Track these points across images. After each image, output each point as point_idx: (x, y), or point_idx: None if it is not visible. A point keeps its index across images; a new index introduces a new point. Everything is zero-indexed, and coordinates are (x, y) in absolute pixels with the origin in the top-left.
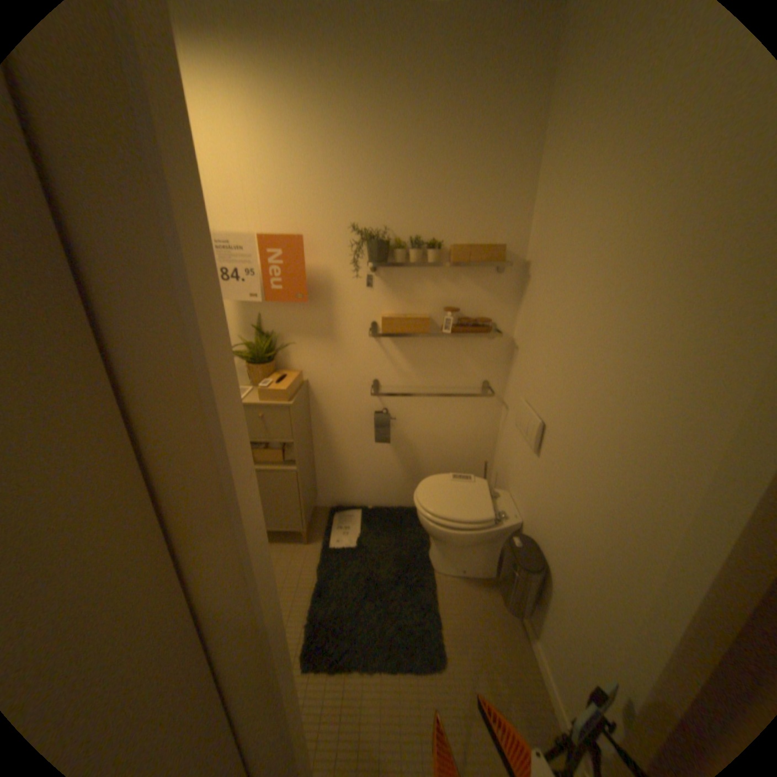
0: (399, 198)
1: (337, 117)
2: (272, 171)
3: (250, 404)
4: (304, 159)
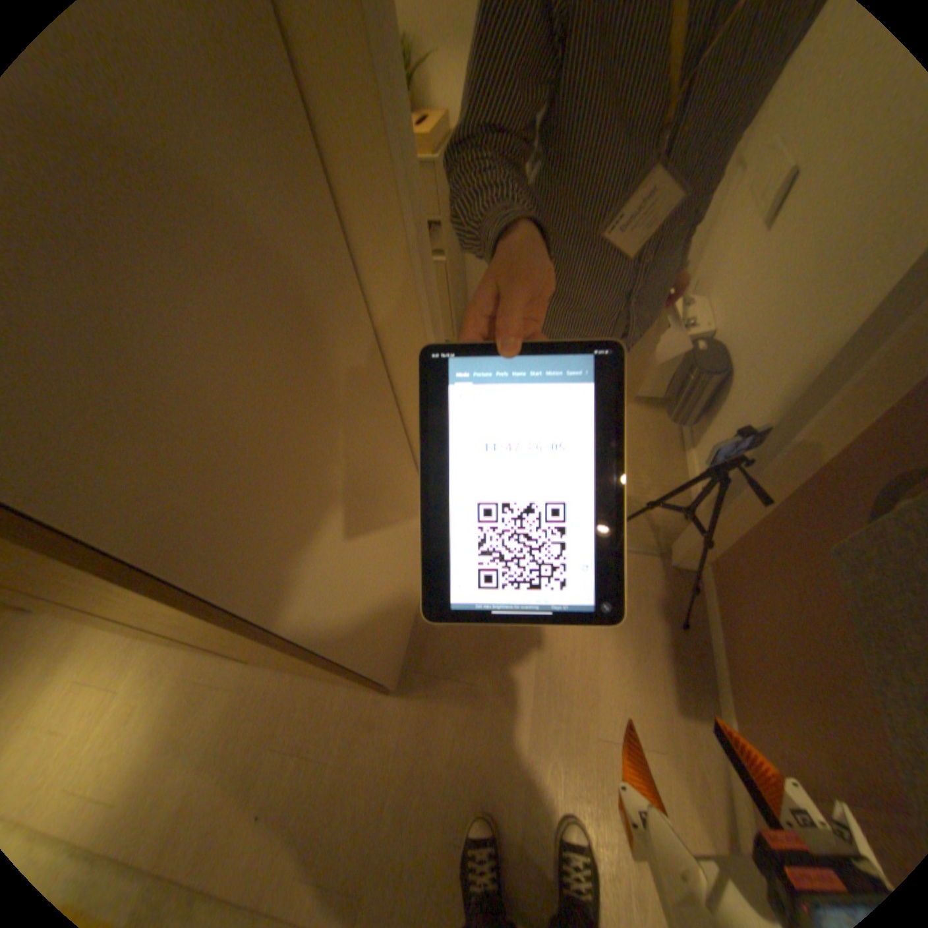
0: None
1: None
2: None
3: None
4: None
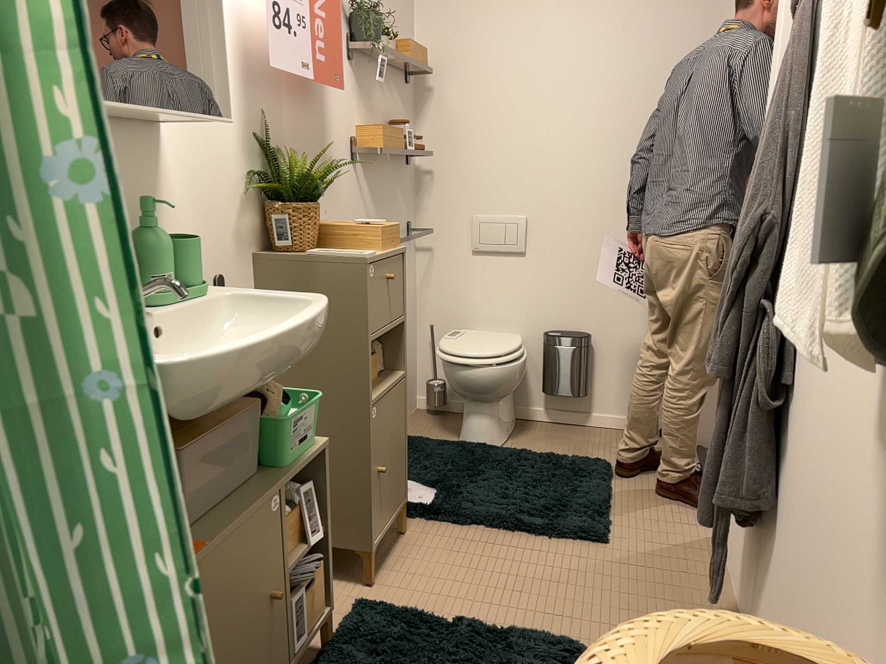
0: None
1: None
2: None
3: (384, 256)
4: None
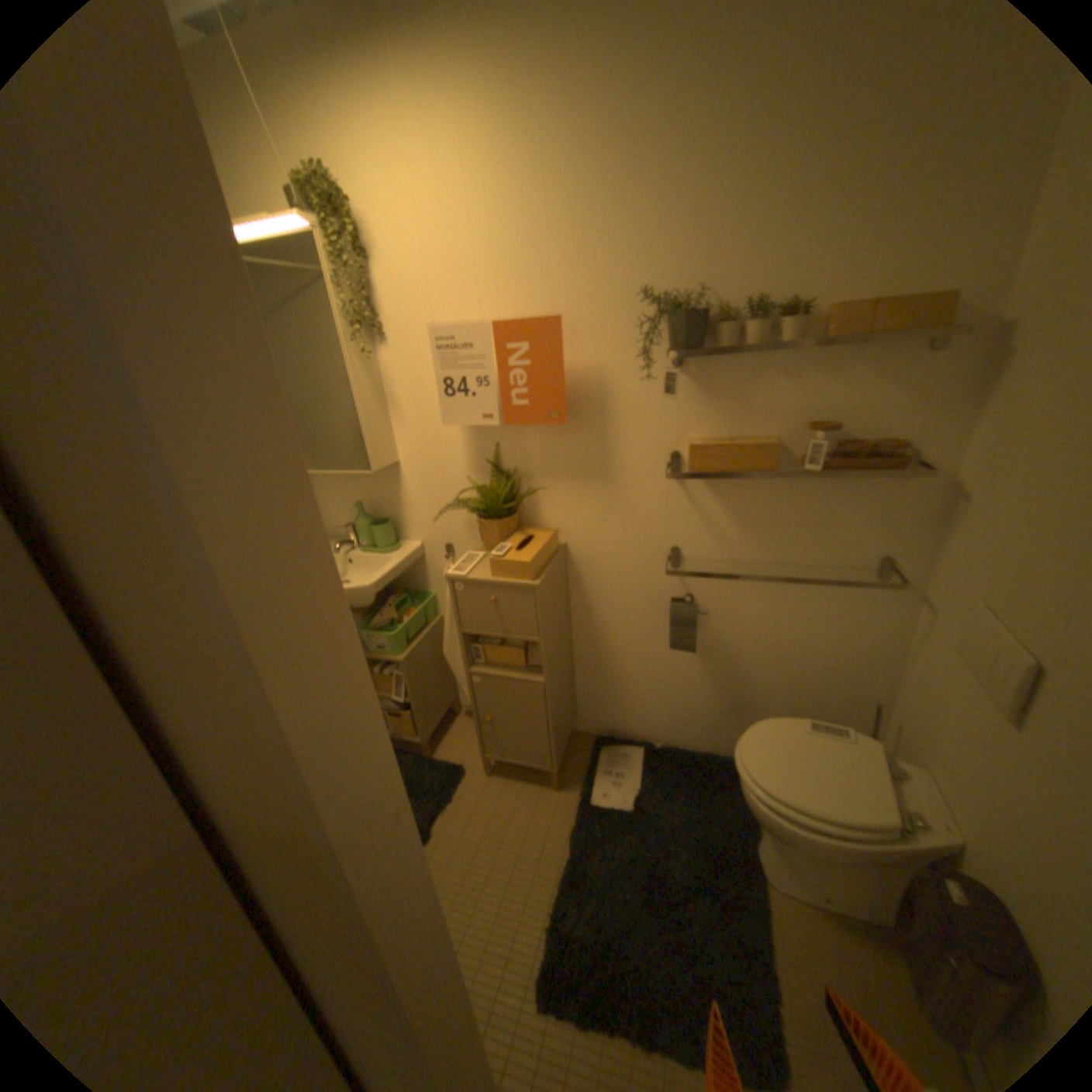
0: (729, 228)
1: (622, 103)
2: (517, 219)
3: (478, 581)
4: (565, 188)
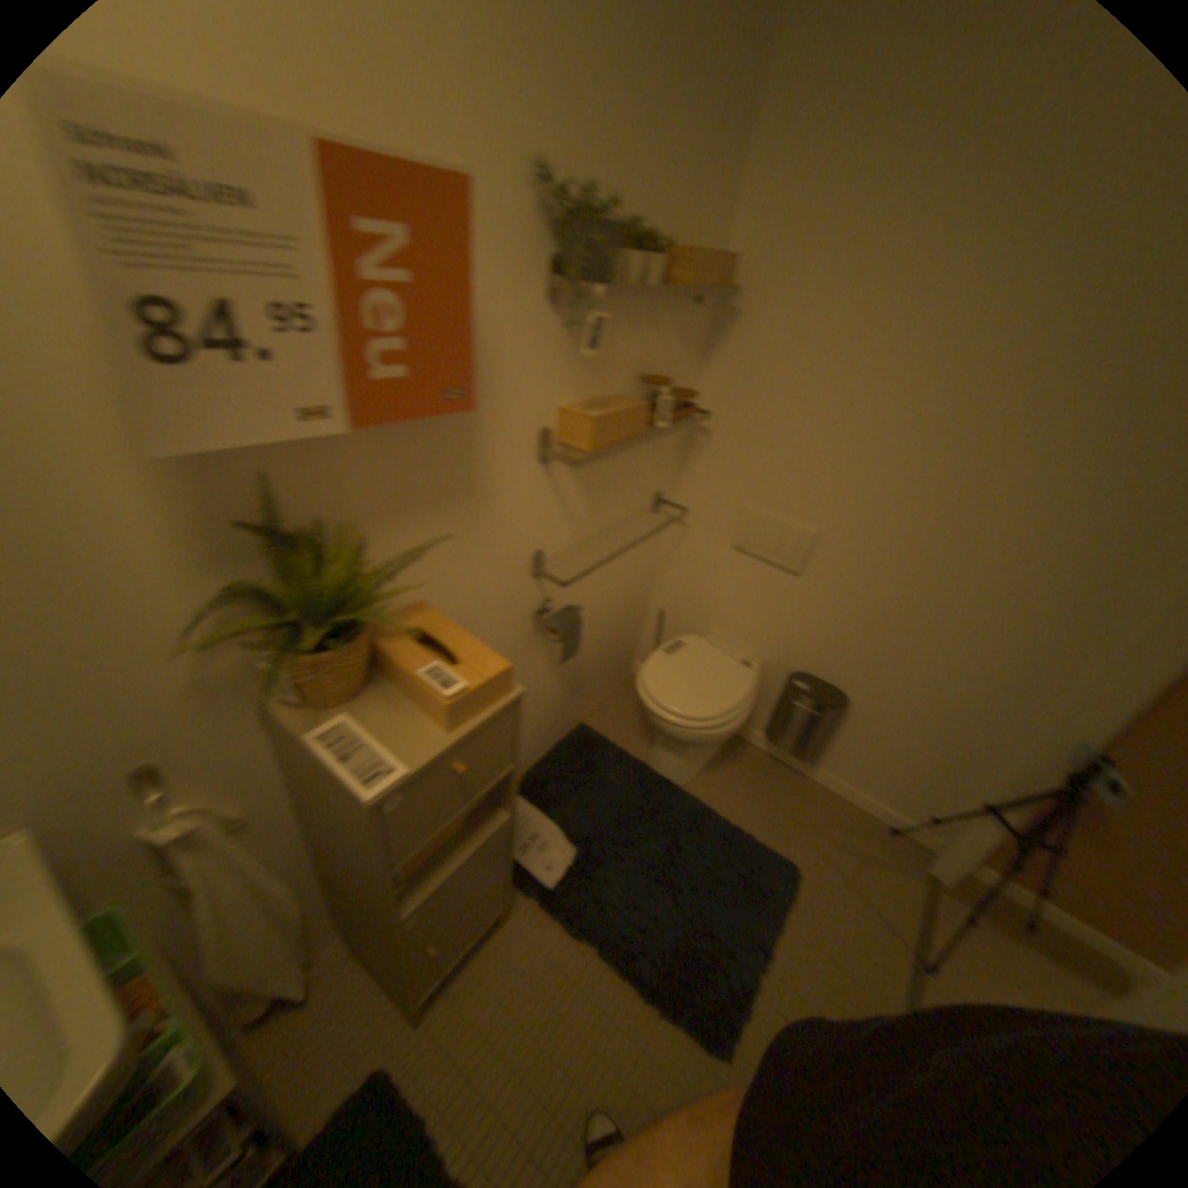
0: (613, 102)
1: None
2: None
3: (436, 758)
4: None
